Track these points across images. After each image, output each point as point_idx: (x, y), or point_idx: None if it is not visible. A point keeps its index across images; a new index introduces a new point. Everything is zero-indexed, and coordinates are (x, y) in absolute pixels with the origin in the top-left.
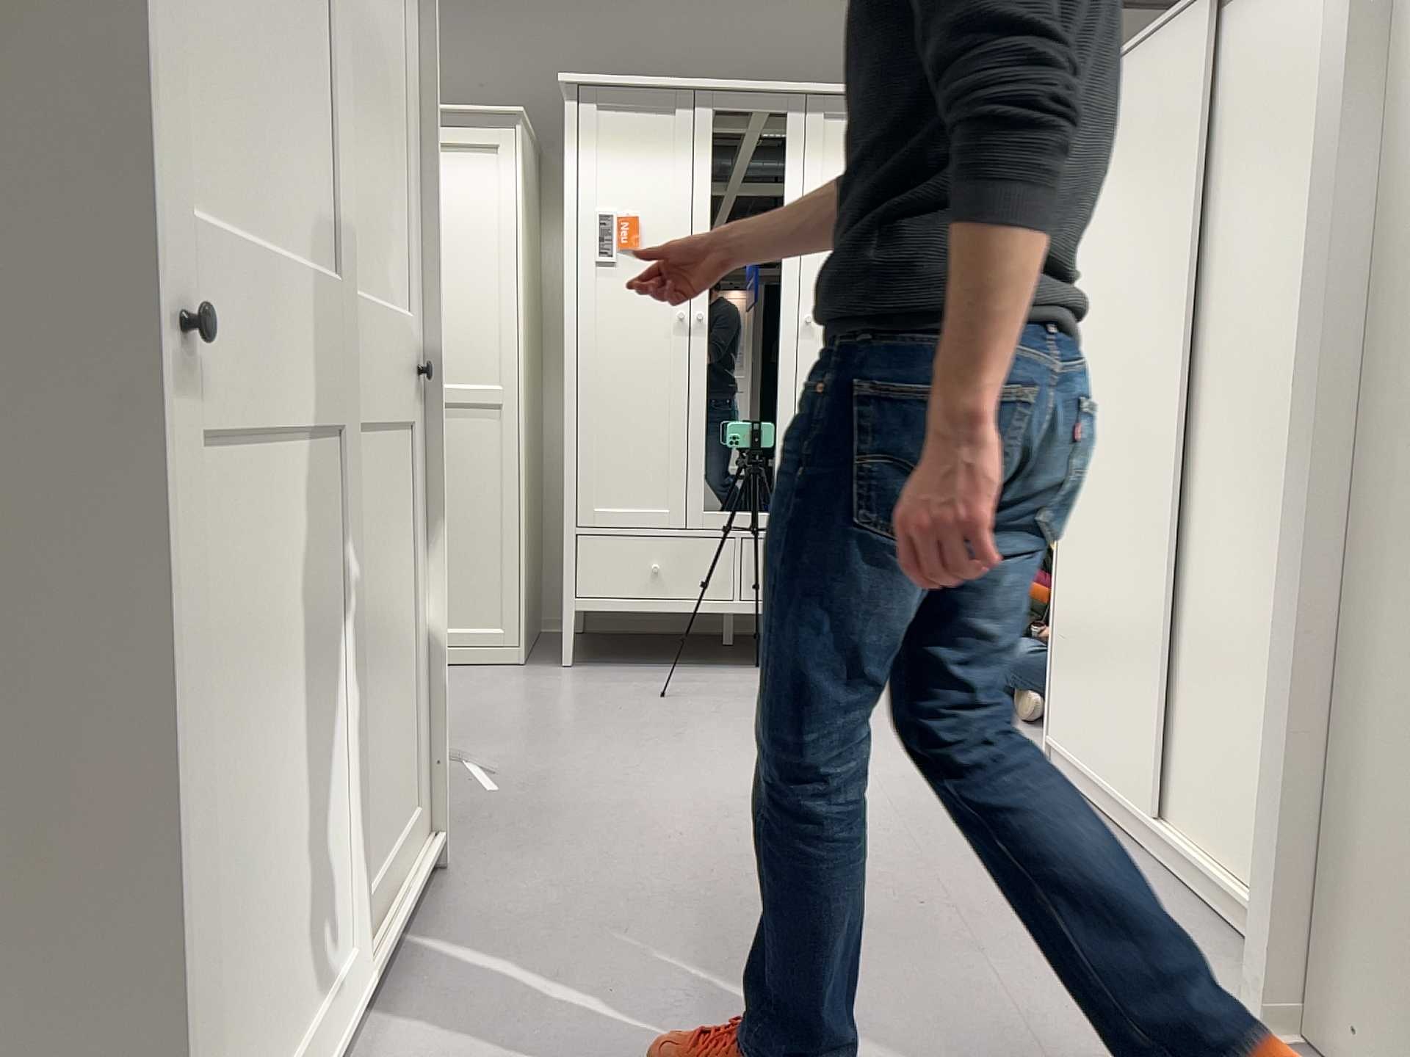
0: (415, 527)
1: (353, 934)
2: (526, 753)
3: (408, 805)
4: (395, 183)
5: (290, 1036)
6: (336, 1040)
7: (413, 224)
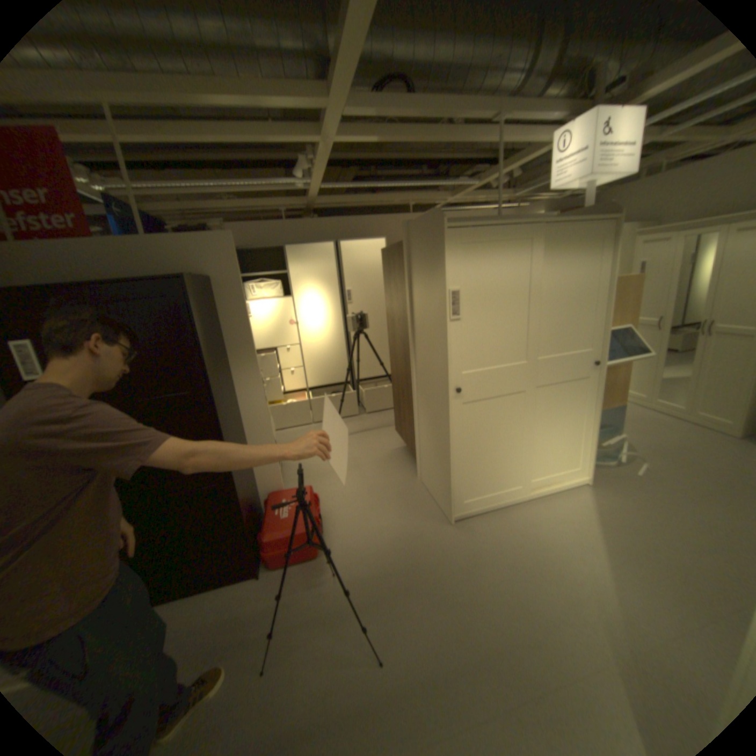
0: (592, 401)
1: (525, 482)
2: (677, 470)
3: (576, 465)
4: (589, 317)
5: (495, 489)
6: (514, 497)
7: (603, 322)
